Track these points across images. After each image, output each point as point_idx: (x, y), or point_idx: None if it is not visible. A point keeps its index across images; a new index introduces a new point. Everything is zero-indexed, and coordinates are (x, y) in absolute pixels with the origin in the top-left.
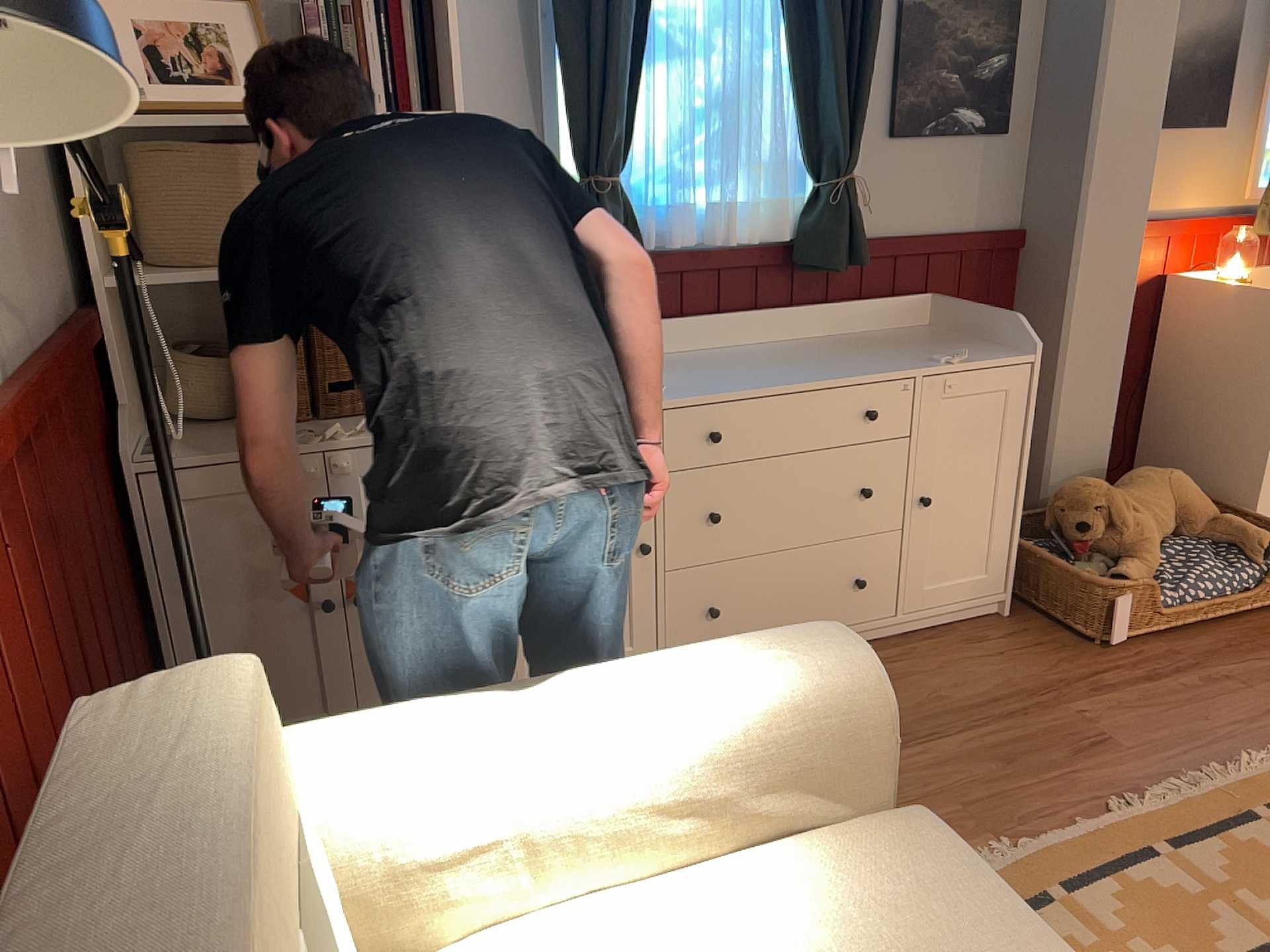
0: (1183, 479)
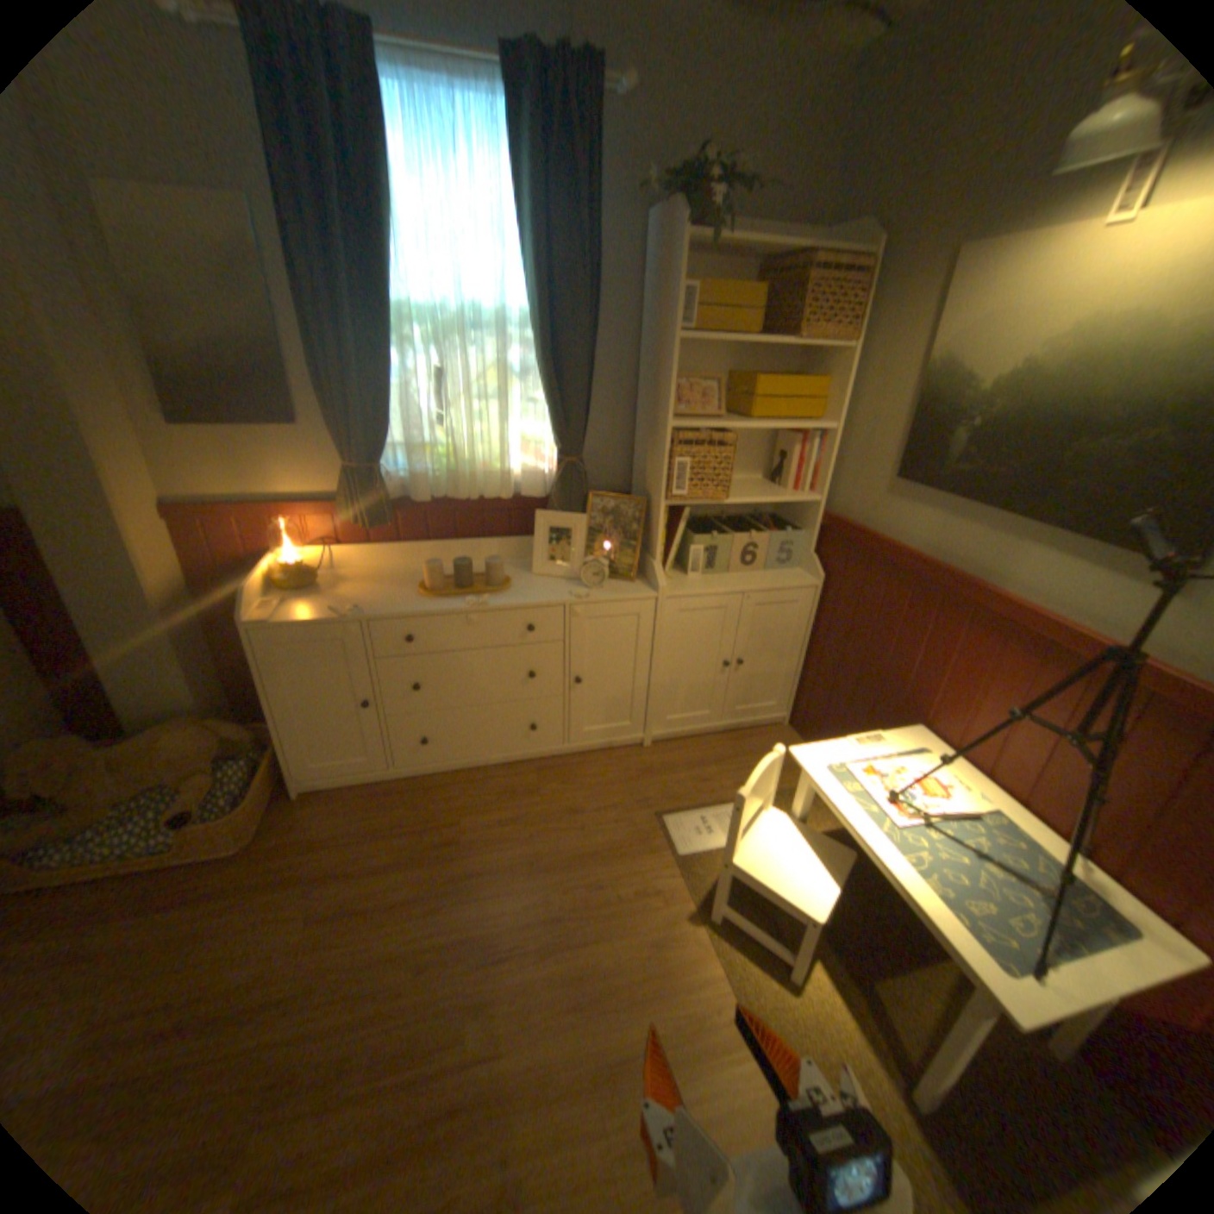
0: (176, 741)
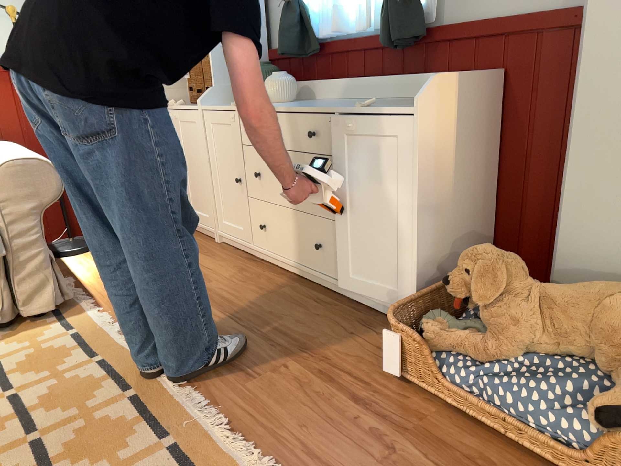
0: None
